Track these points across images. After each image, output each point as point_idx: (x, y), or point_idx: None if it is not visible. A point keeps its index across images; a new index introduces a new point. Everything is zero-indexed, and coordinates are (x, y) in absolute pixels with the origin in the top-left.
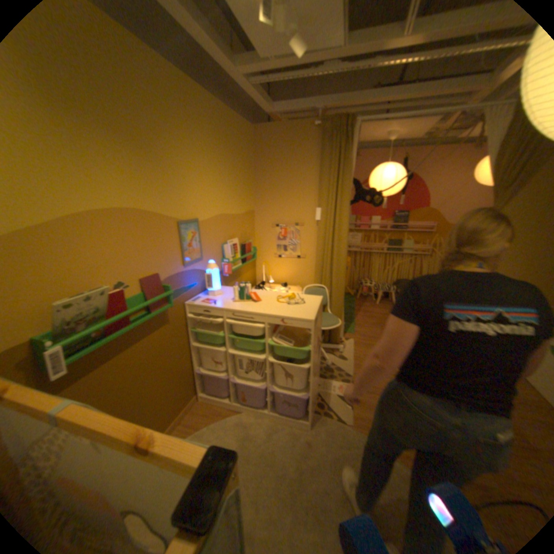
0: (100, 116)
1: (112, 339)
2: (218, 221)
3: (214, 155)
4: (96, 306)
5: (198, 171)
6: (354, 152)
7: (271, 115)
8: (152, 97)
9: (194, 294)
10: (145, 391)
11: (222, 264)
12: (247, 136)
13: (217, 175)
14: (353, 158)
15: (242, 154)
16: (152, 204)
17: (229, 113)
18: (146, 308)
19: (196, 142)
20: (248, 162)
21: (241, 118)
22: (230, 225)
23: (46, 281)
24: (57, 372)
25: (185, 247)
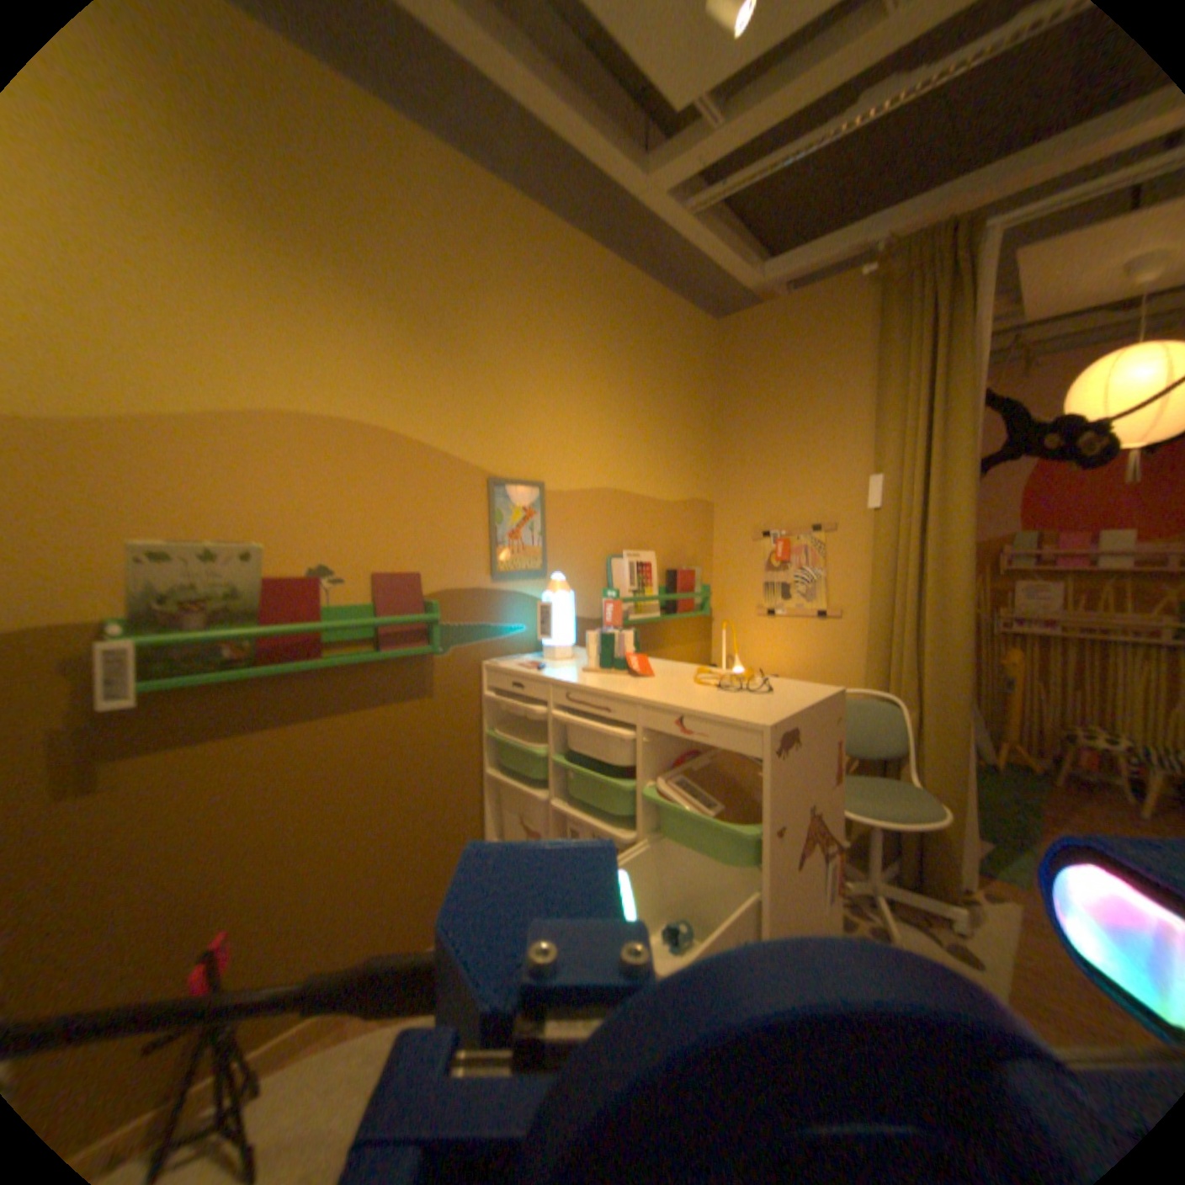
0: (340, 253)
1: (260, 673)
2: (602, 502)
3: (604, 362)
4: (228, 581)
5: (556, 385)
6: (985, 313)
7: (762, 293)
8: (460, 235)
9: (512, 650)
10: (339, 843)
11: (603, 600)
12: (701, 340)
13: (607, 402)
14: (985, 327)
15: (684, 374)
16: (429, 429)
17: (652, 287)
18: (375, 641)
19: (556, 328)
20: (699, 392)
21: (685, 300)
22: (634, 518)
23: (161, 518)
24: (111, 697)
25: (501, 534)
